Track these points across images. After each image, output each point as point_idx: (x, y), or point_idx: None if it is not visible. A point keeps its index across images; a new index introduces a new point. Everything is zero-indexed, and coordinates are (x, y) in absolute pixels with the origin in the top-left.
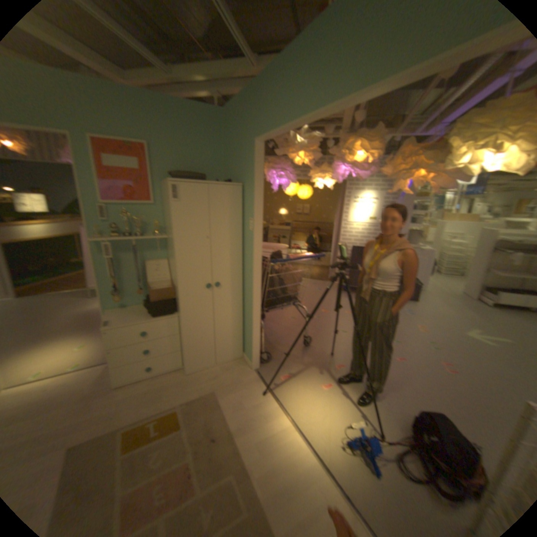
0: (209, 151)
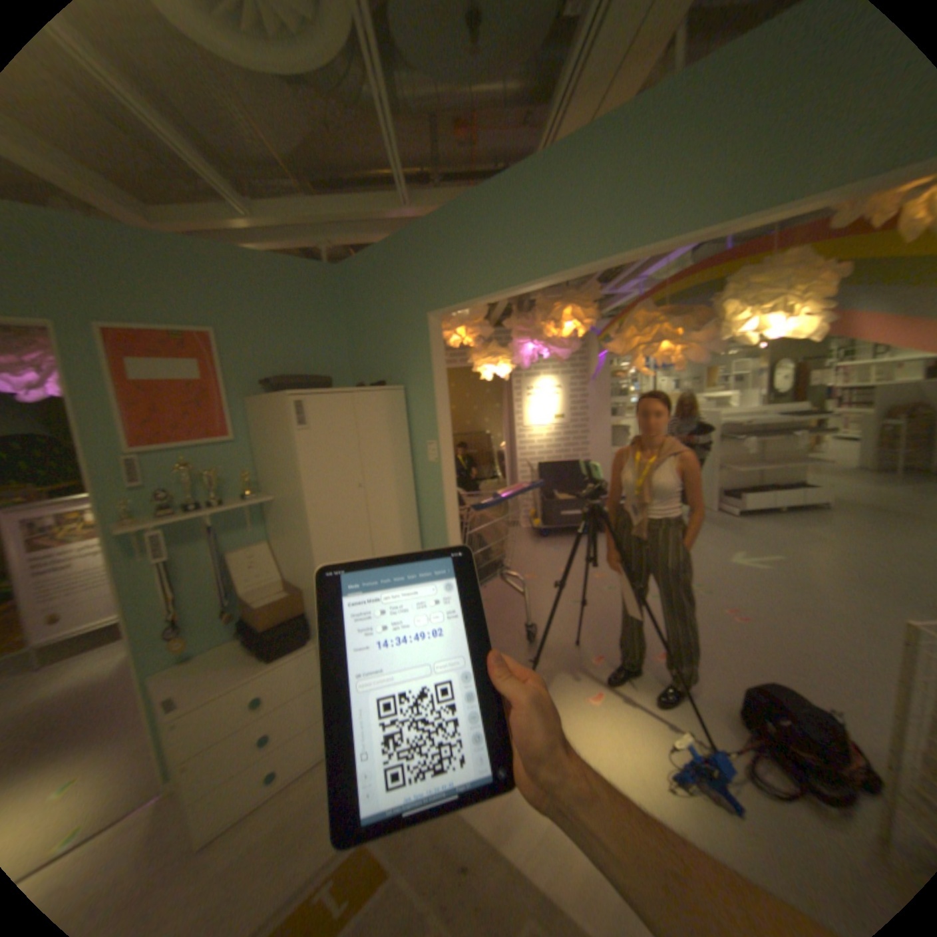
0: (323, 335)
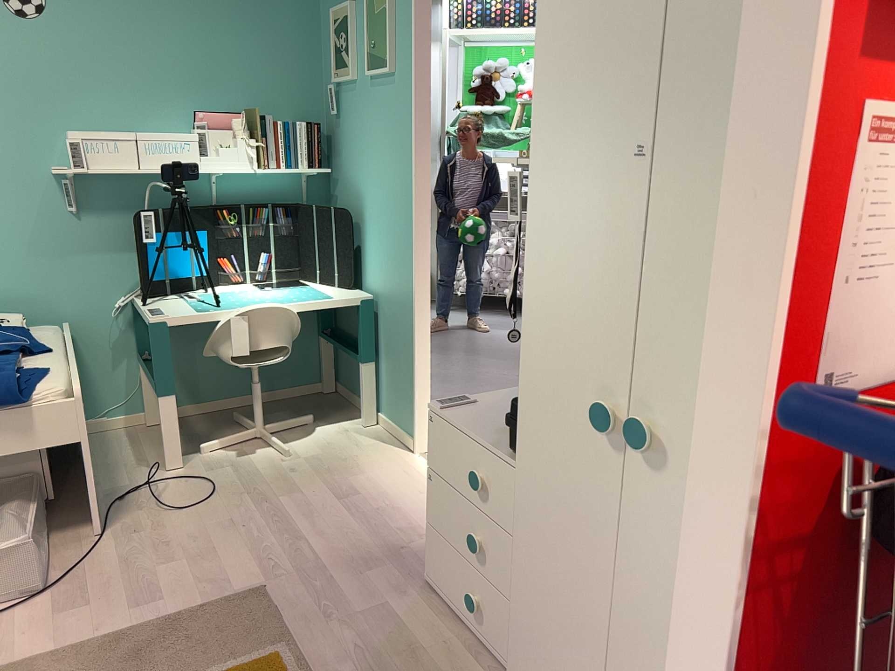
0: None
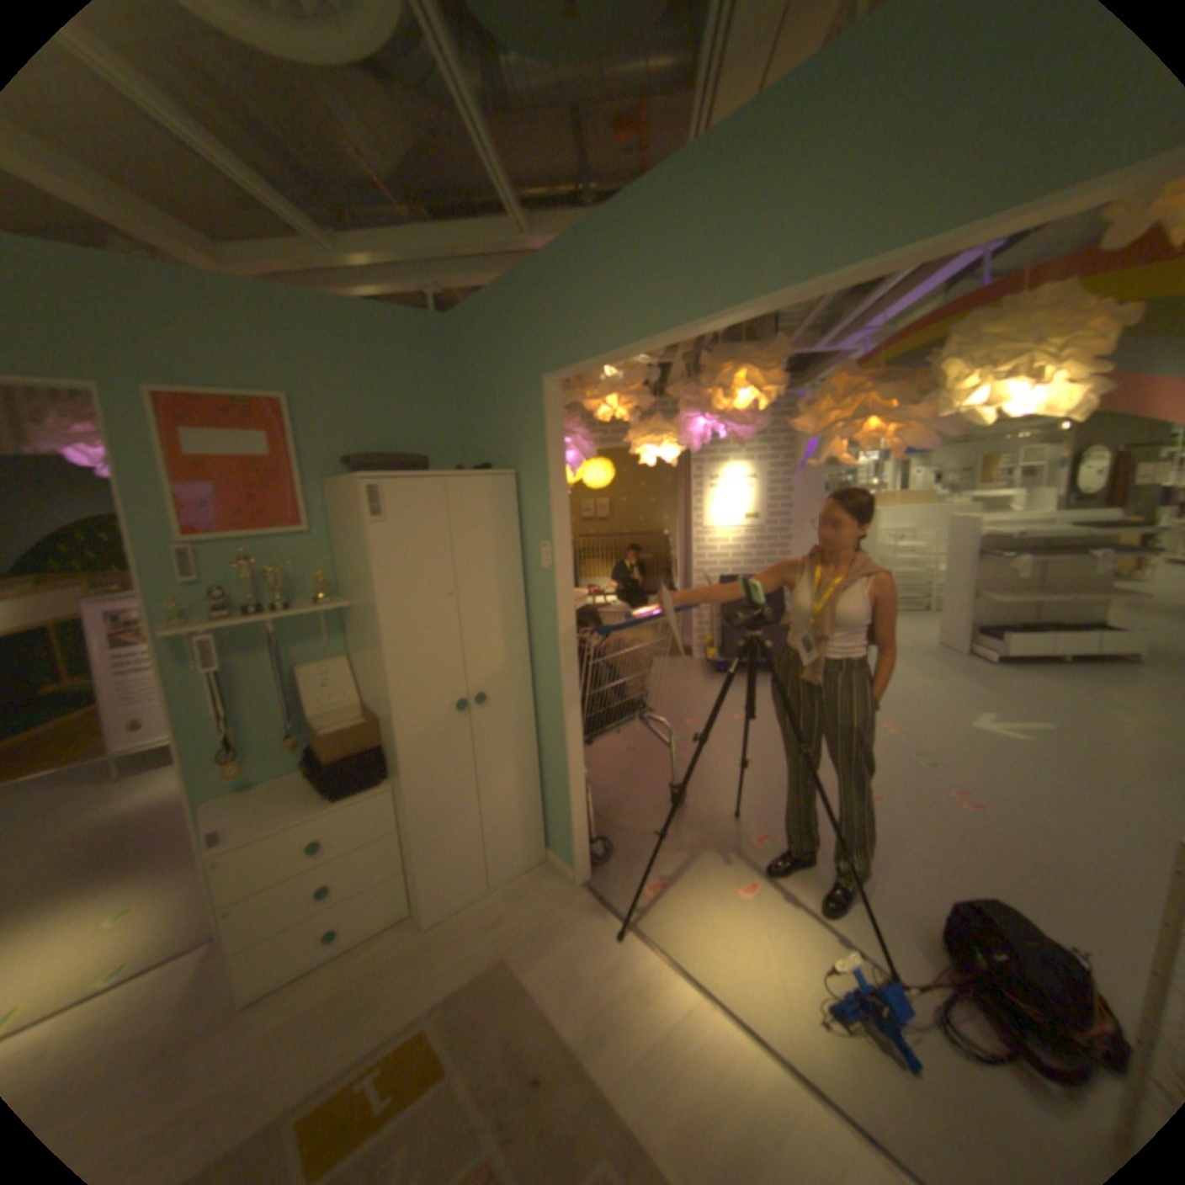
0: (424, 404)
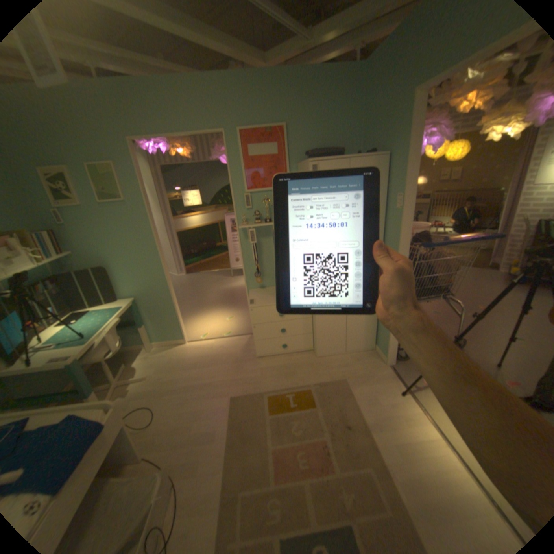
0: (346, 118)
